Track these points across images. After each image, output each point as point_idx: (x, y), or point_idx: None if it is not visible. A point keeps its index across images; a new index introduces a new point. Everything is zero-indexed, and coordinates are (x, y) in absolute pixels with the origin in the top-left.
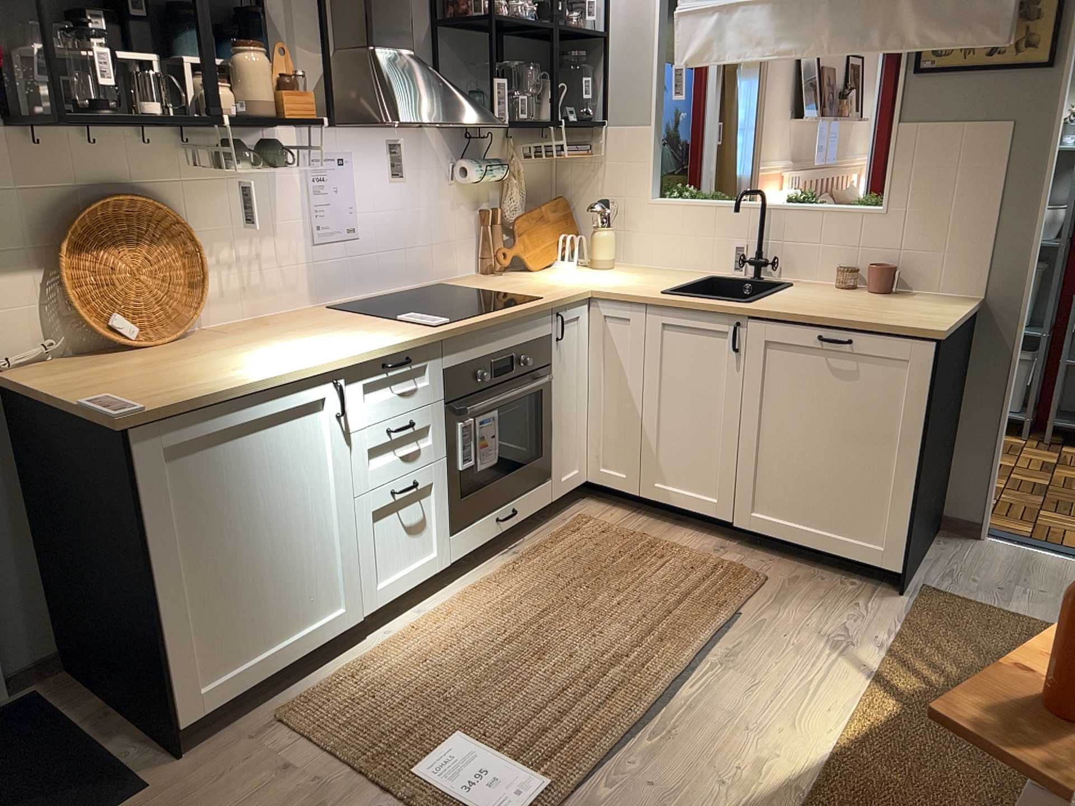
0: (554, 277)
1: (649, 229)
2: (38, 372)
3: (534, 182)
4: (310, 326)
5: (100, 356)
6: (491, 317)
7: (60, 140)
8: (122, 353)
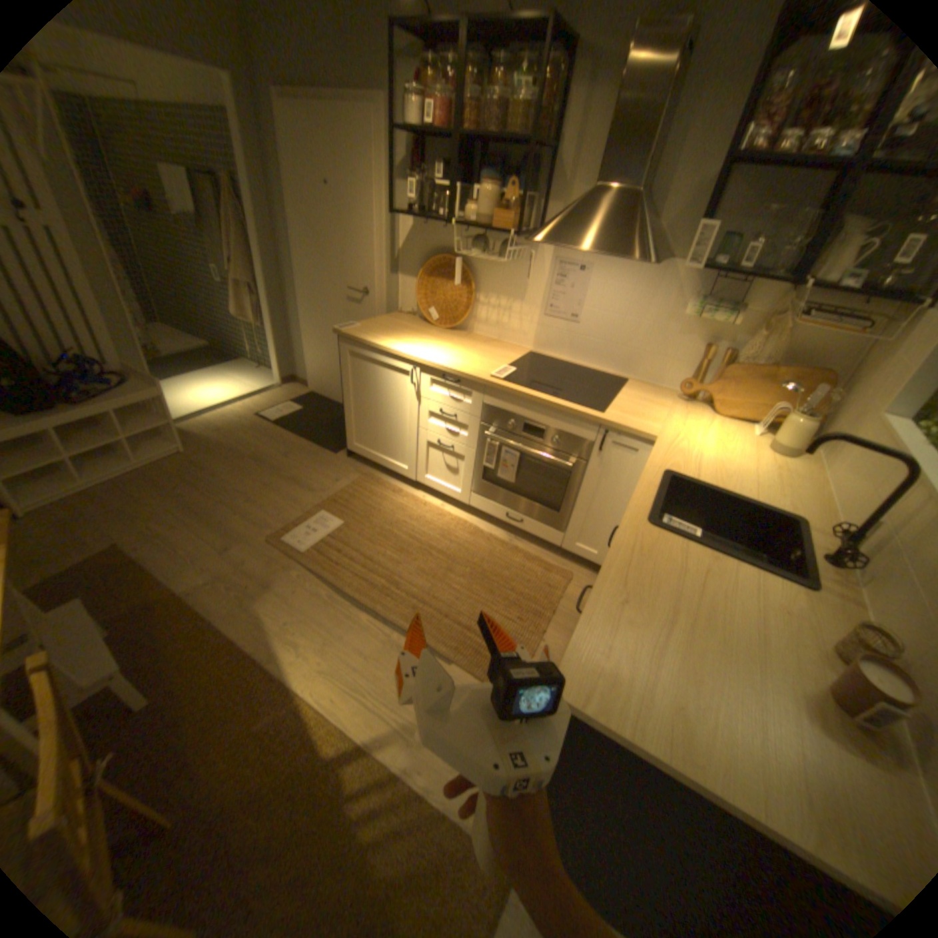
0: (702, 423)
1: (858, 446)
2: (400, 316)
3: (820, 346)
4: (487, 350)
5: (425, 321)
6: (527, 393)
7: (437, 224)
8: (423, 323)
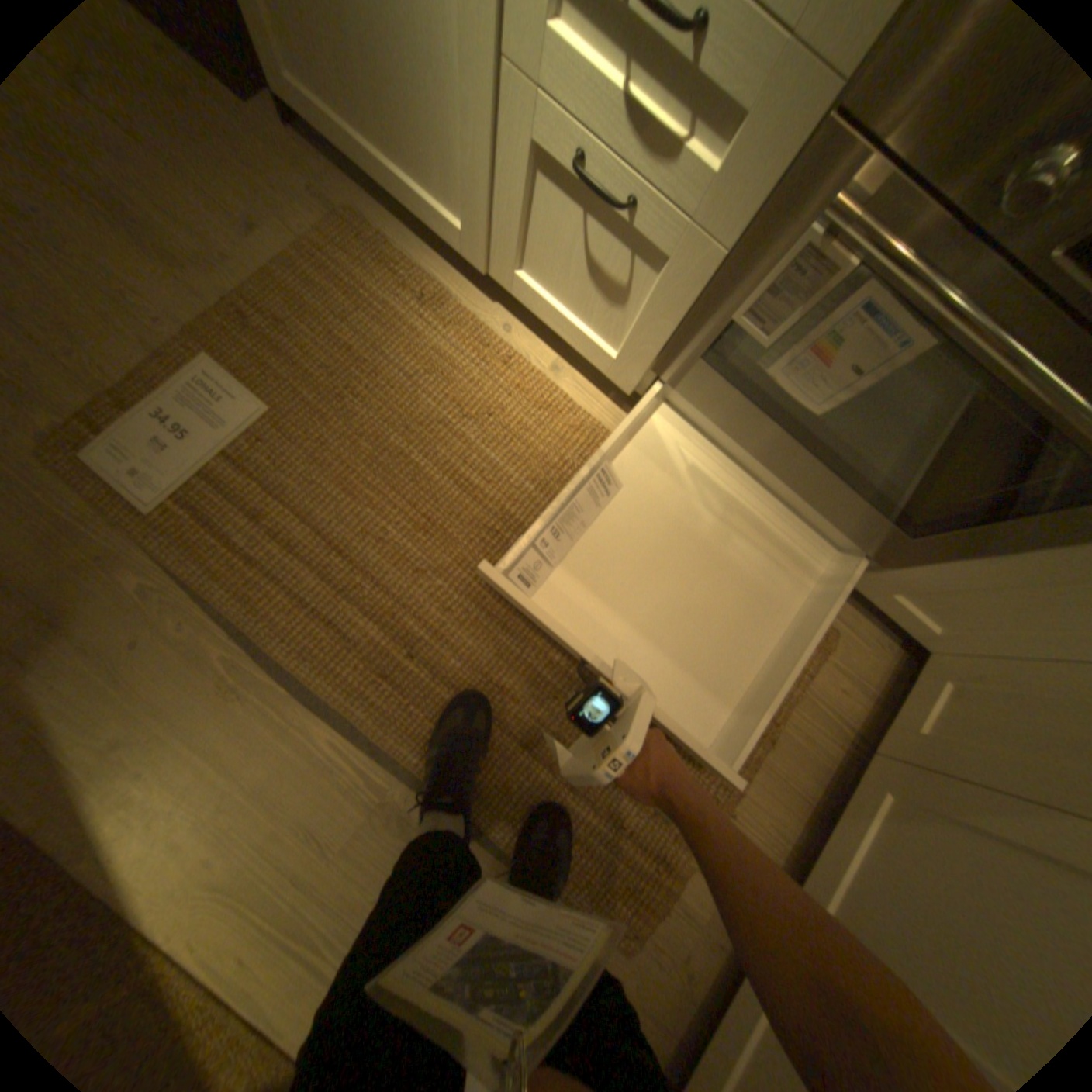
0: None
1: None
2: None
3: None
4: None
5: None
6: None
7: None
8: None
